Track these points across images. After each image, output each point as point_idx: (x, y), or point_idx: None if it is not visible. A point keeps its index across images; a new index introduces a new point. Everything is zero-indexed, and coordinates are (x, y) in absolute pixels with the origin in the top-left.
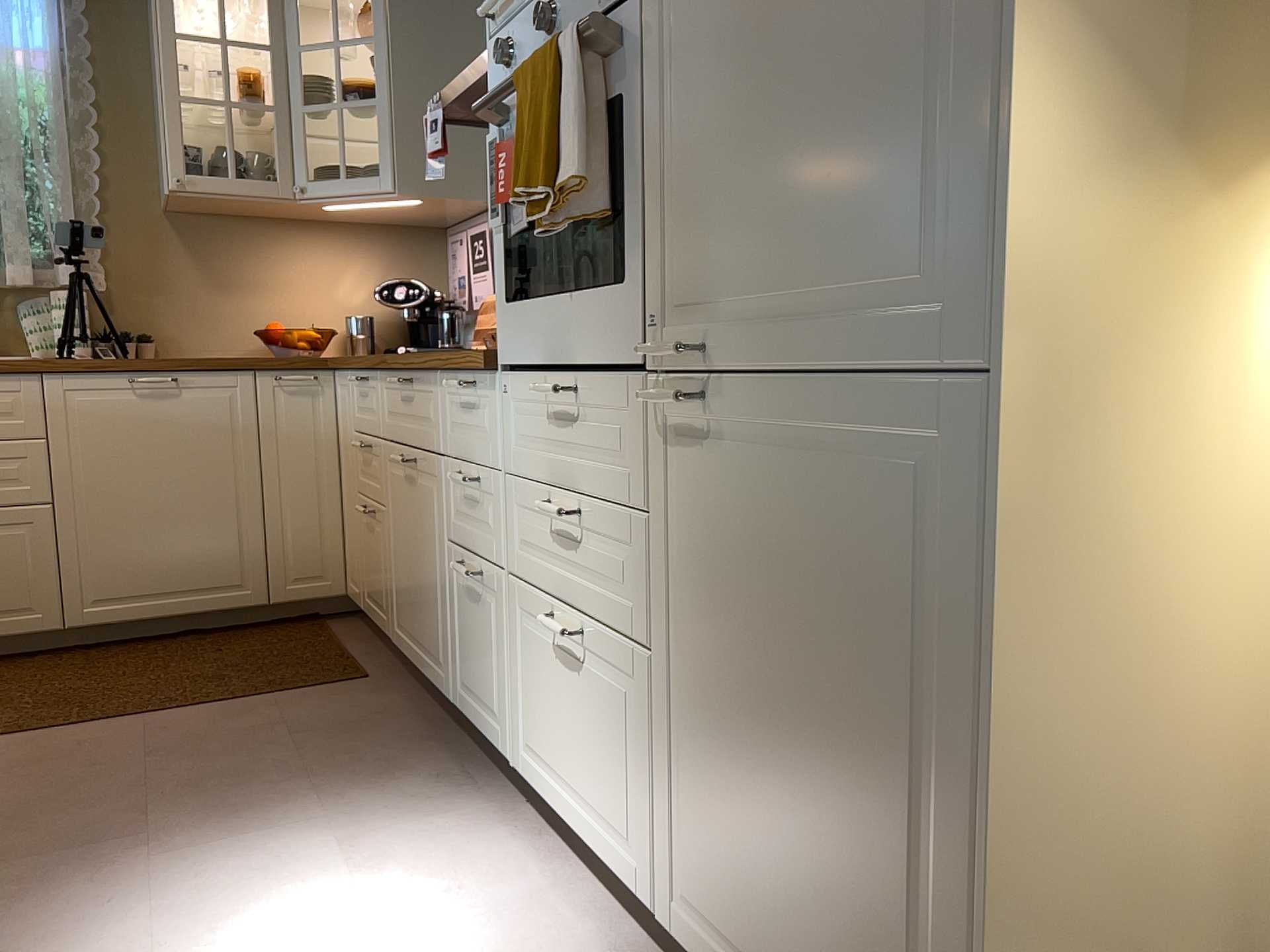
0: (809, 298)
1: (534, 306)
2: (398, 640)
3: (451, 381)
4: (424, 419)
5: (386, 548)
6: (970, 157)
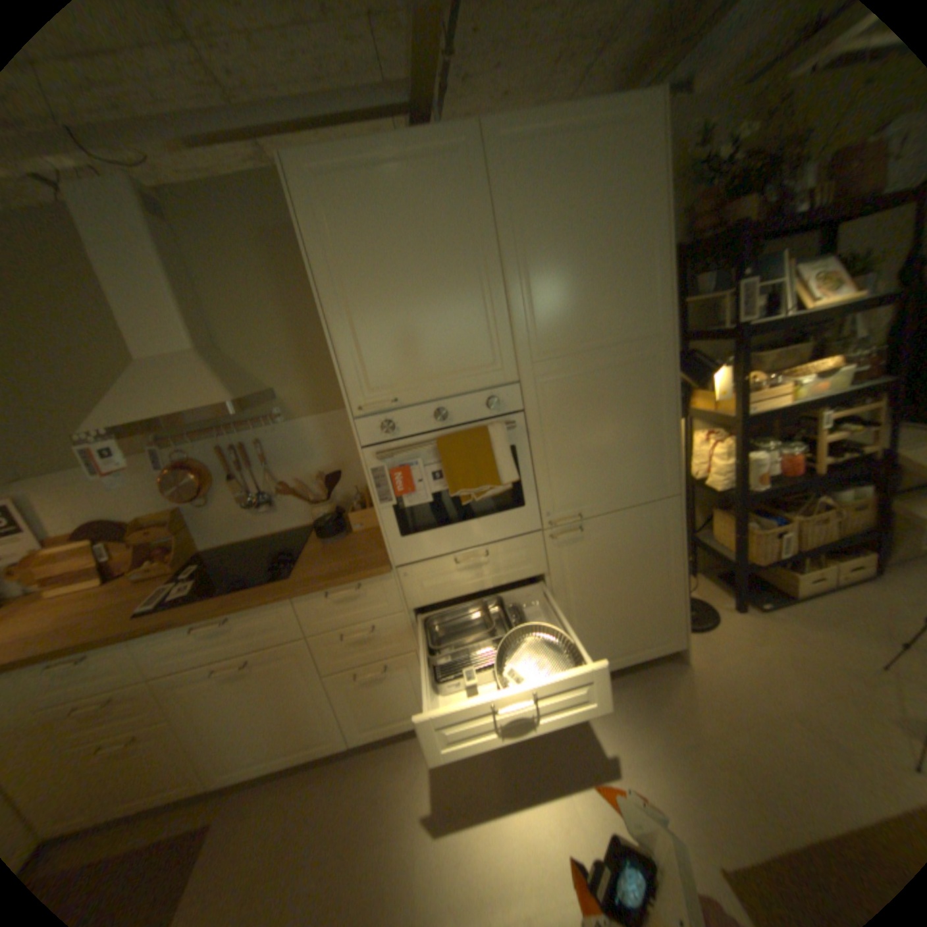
0: (618, 492)
1: (435, 531)
2: (226, 779)
3: (333, 593)
4: (259, 632)
5: (177, 743)
6: (665, 456)
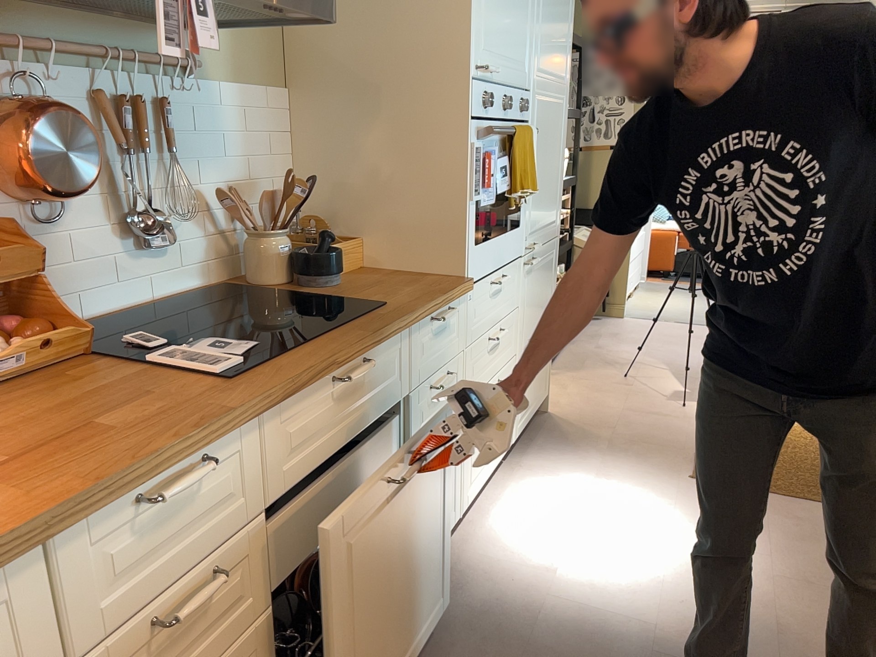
0: (545, 225)
1: (489, 243)
2: None
3: (444, 315)
4: (380, 387)
5: None
6: (558, 197)
